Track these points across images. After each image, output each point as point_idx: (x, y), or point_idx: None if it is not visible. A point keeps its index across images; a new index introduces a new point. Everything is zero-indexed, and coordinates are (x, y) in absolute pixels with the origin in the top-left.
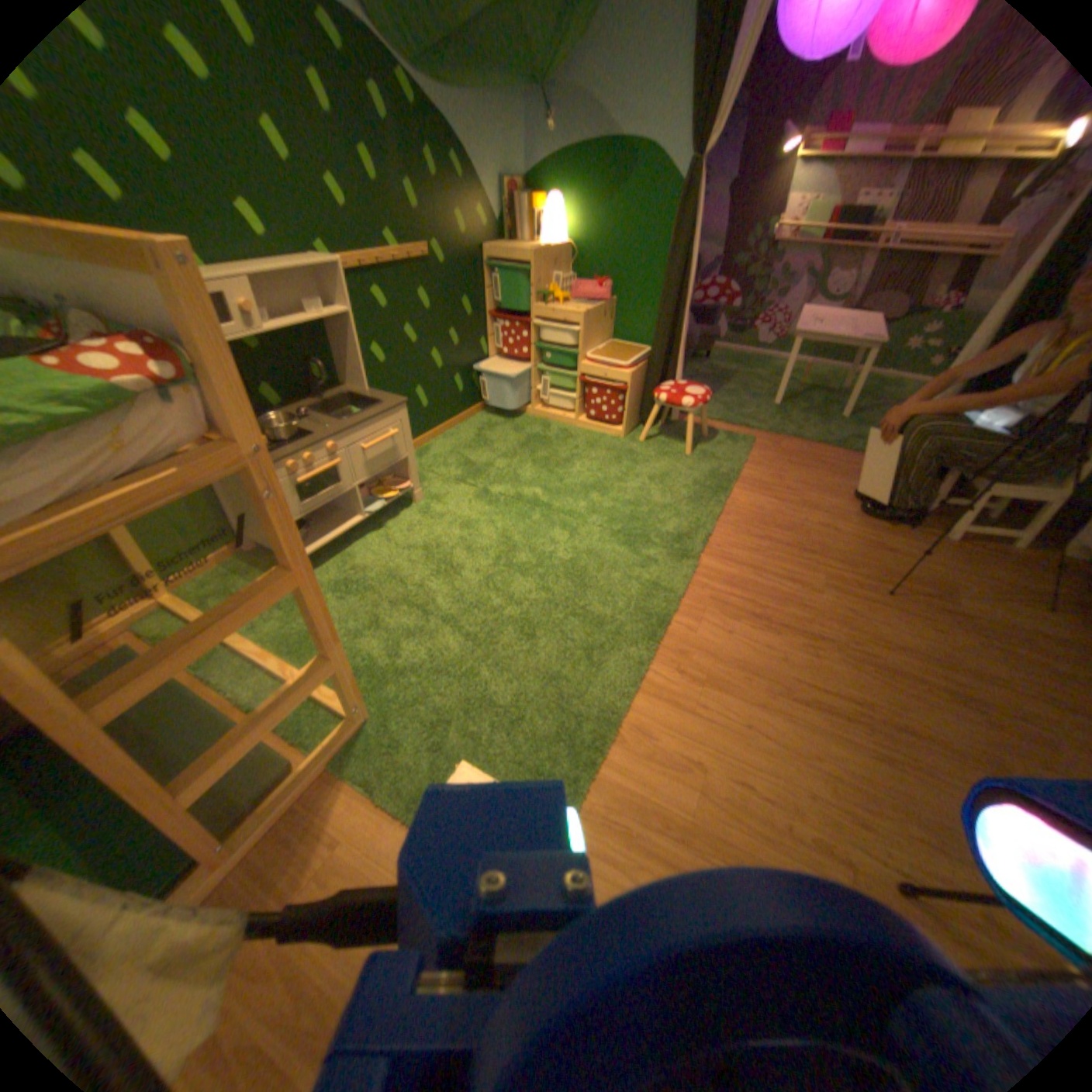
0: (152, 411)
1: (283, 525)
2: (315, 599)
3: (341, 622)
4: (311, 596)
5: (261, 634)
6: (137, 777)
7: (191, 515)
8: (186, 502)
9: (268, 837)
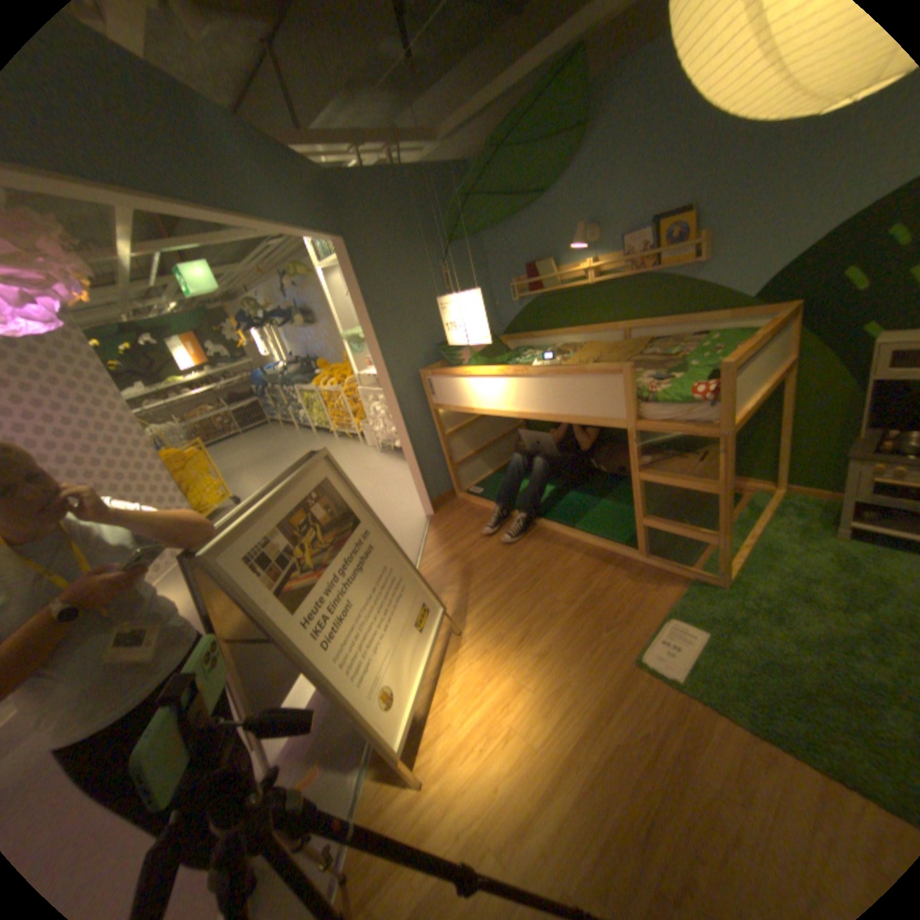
0: (705, 409)
1: (731, 471)
2: (729, 511)
3: (803, 569)
4: (730, 510)
5: (772, 537)
6: (642, 506)
7: (837, 469)
8: (839, 461)
9: (655, 572)
